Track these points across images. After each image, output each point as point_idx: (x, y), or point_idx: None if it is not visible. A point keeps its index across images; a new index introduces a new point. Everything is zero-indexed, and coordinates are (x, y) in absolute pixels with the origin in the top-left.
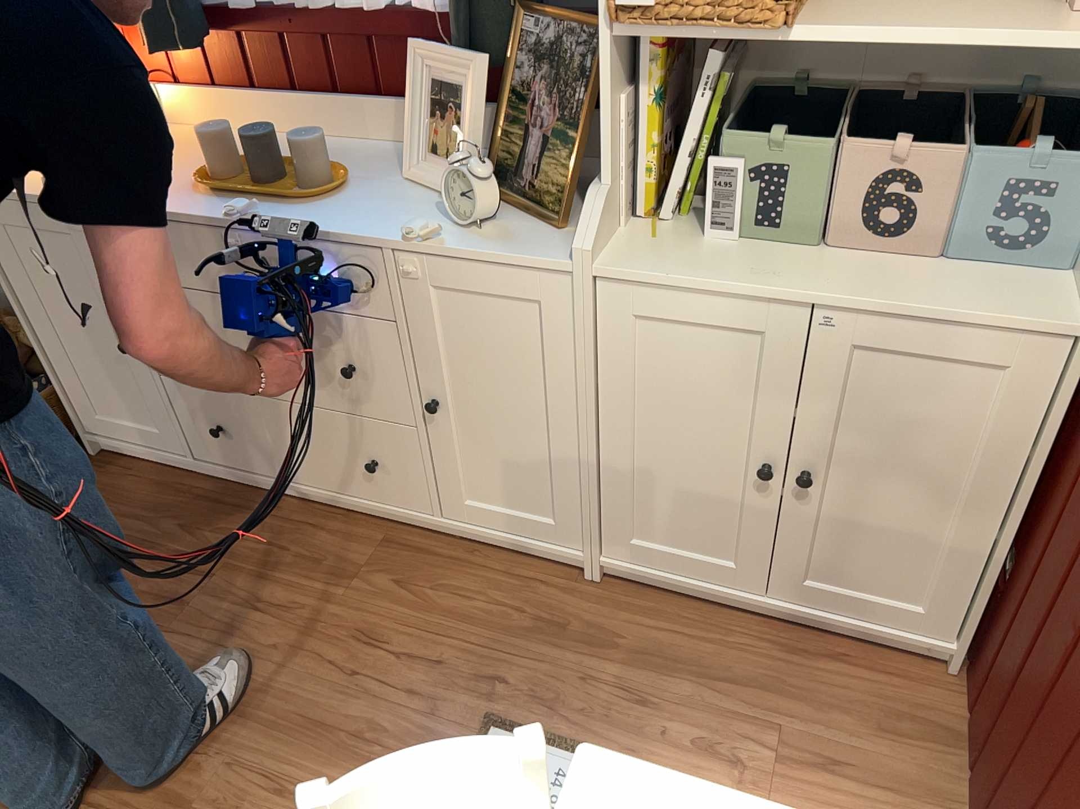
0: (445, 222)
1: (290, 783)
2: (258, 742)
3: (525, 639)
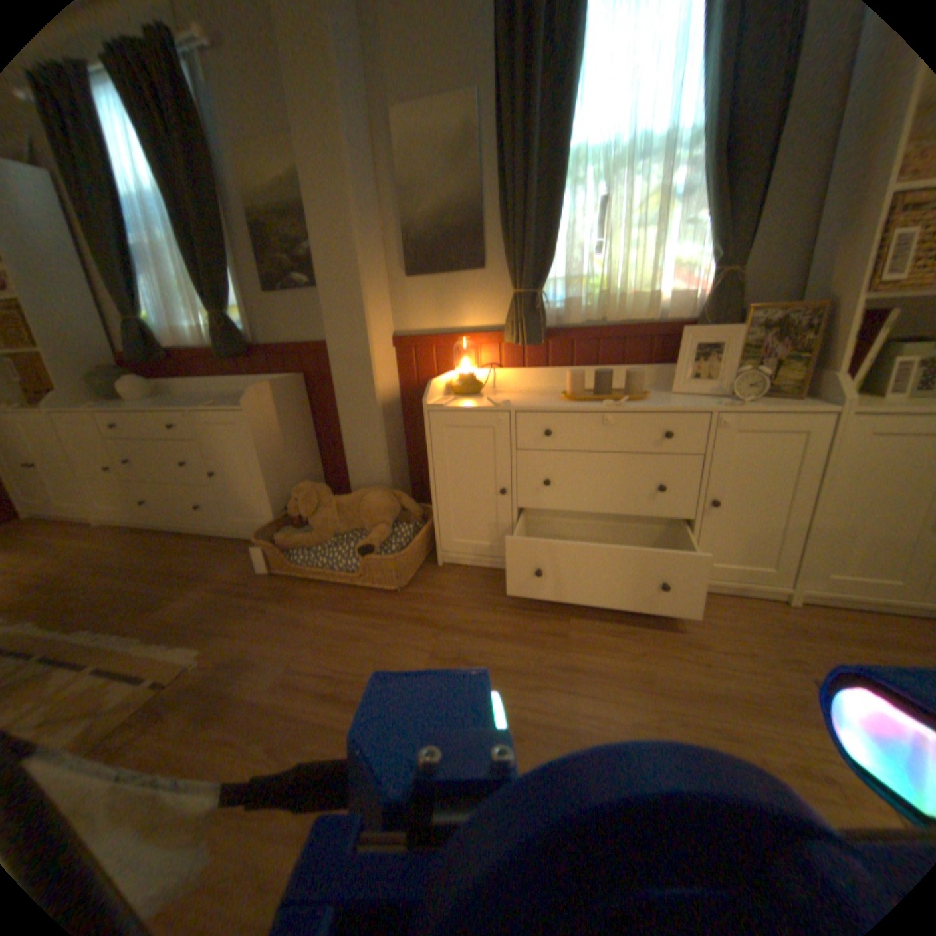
0: (726, 401)
1: (736, 742)
2: (689, 718)
3: (793, 643)
